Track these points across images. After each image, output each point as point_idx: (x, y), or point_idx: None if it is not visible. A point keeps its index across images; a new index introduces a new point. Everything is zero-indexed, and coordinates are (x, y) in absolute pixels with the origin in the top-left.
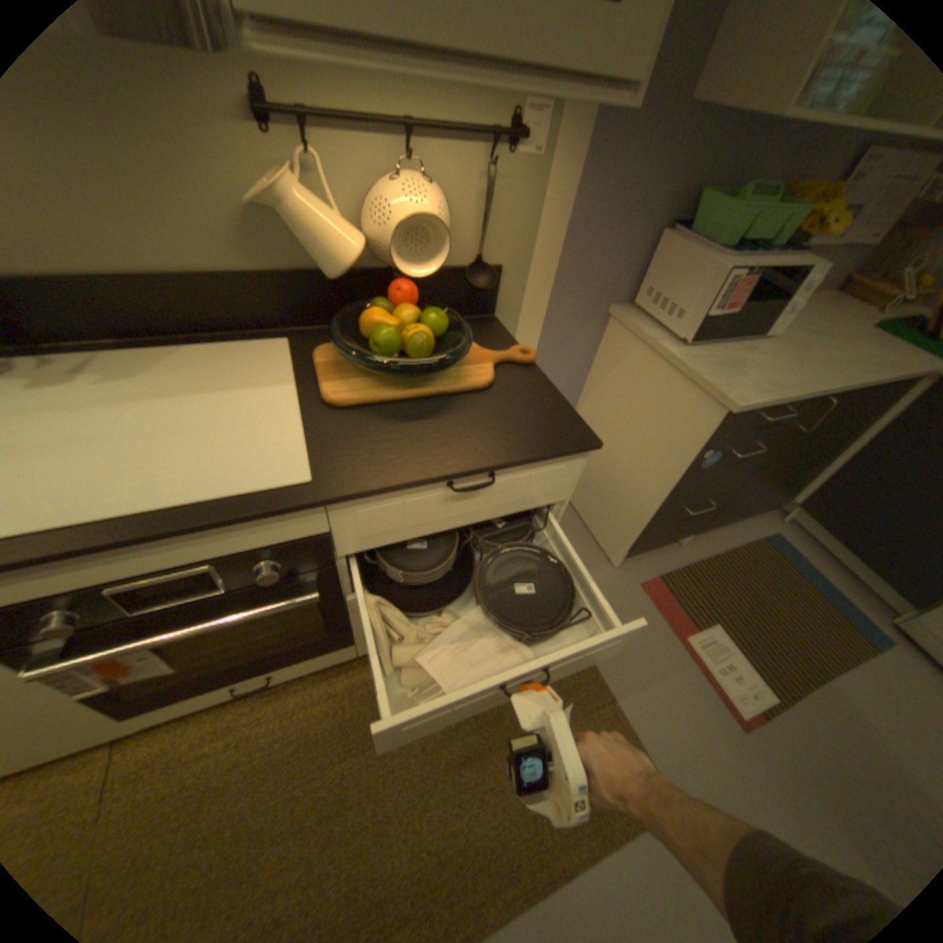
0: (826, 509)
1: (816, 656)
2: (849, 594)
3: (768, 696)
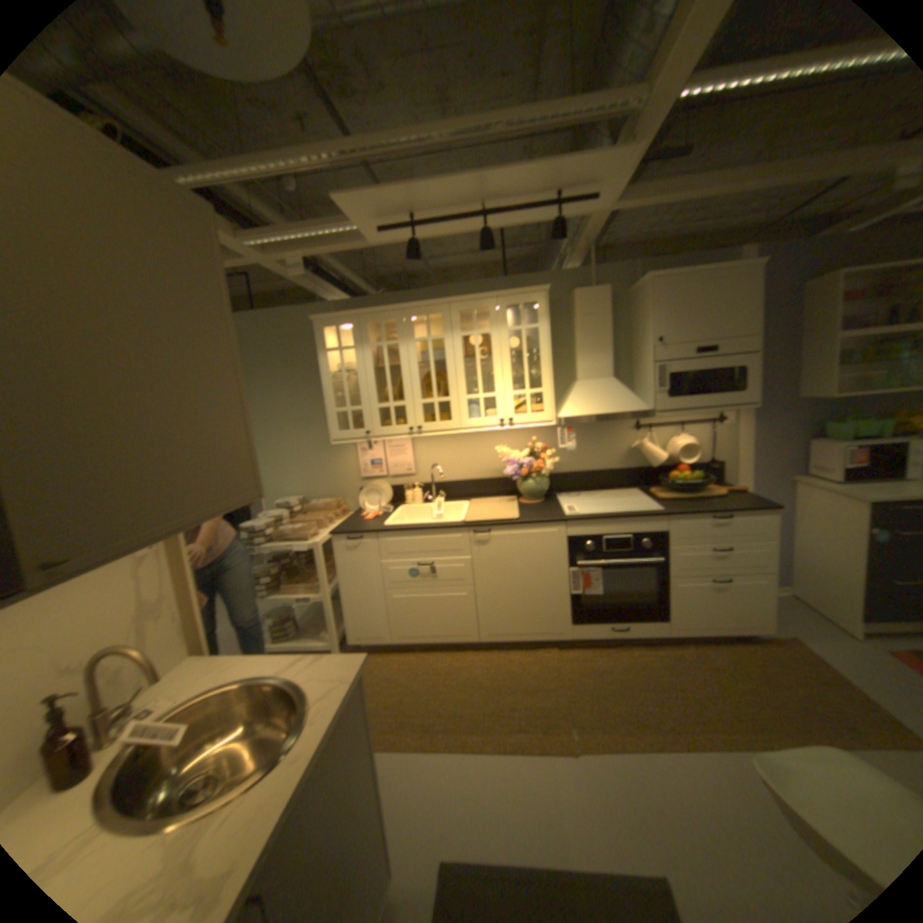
0: None
1: None
2: None
3: None
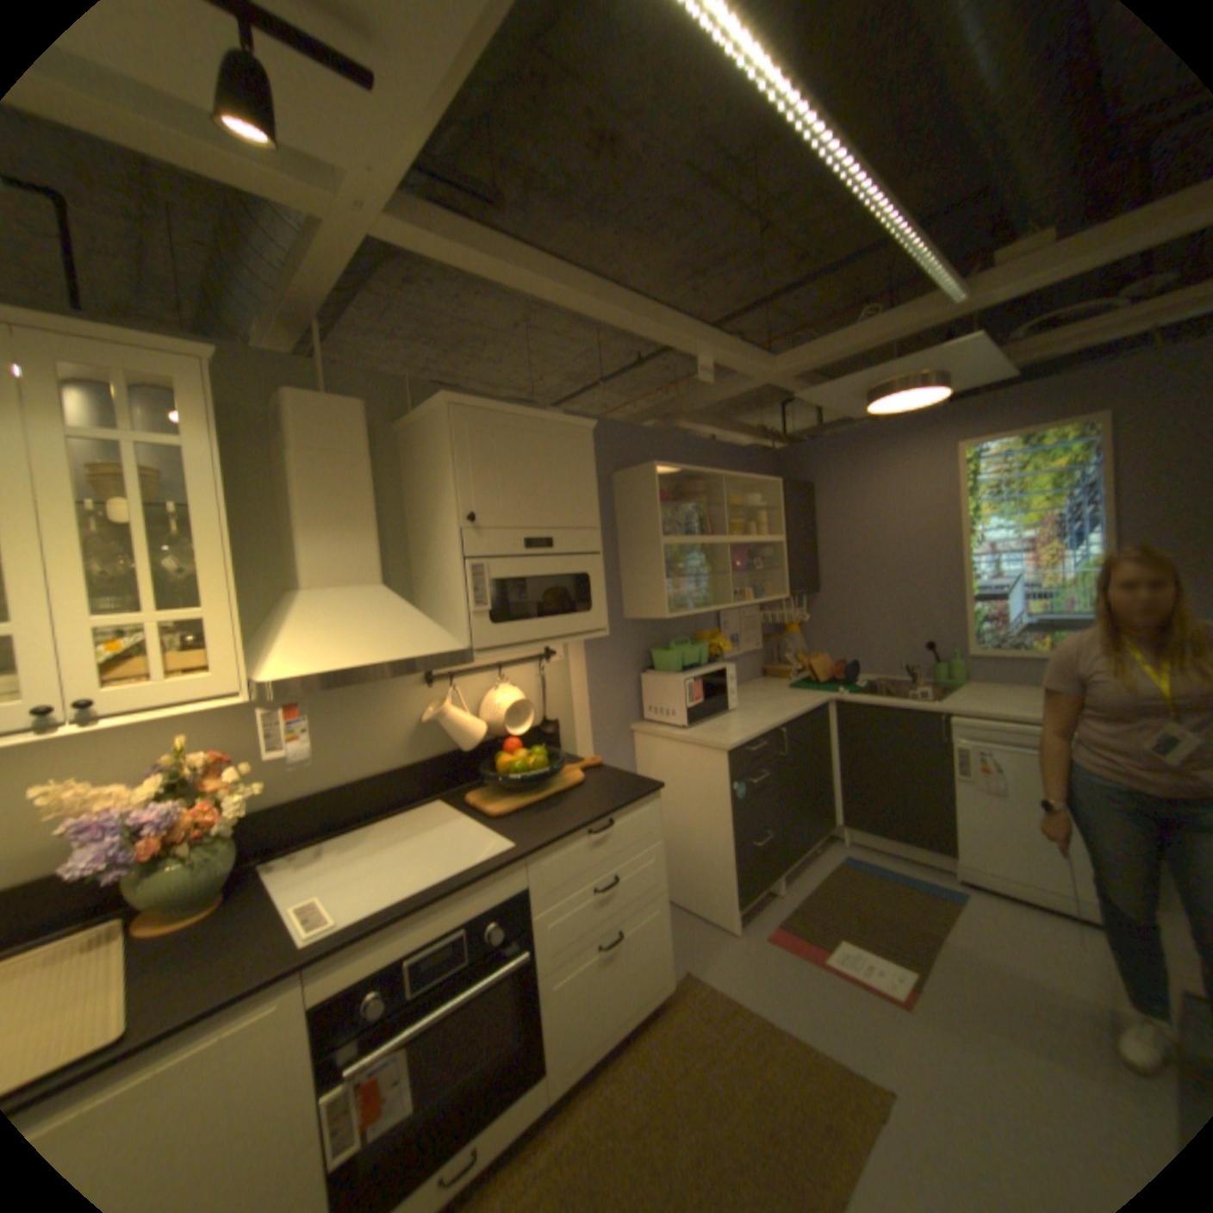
0: (857, 818)
1: (923, 932)
2: (919, 878)
3: (907, 977)
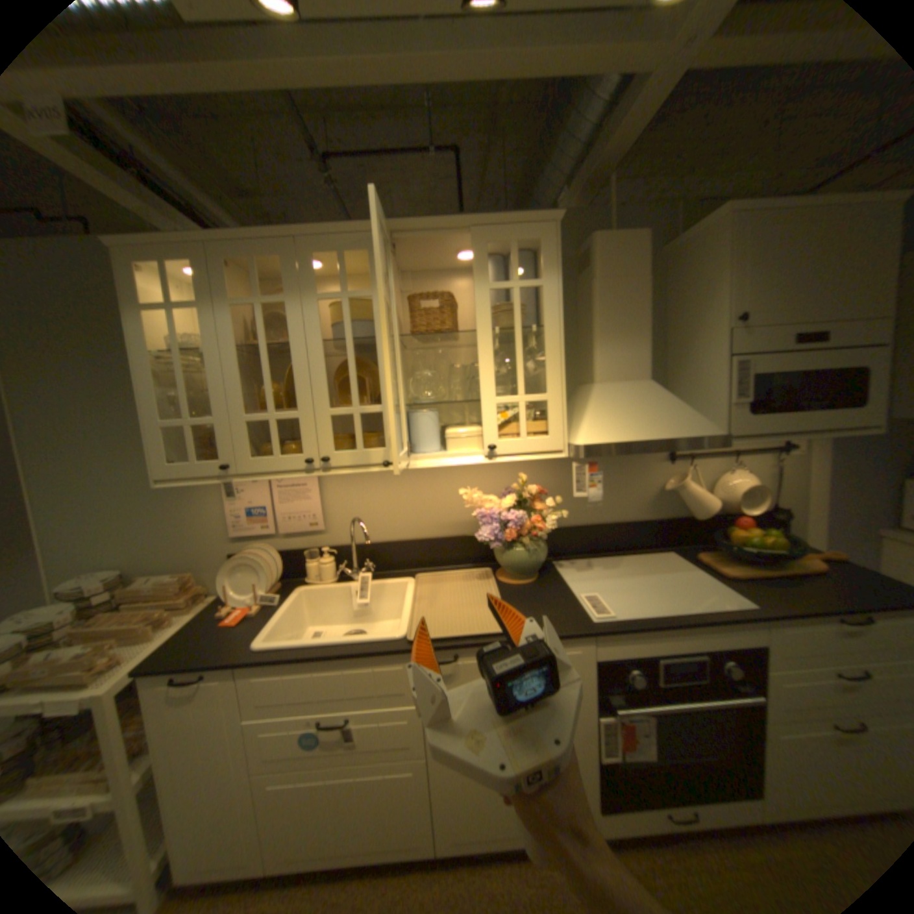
0: None
1: None
2: None
3: None
